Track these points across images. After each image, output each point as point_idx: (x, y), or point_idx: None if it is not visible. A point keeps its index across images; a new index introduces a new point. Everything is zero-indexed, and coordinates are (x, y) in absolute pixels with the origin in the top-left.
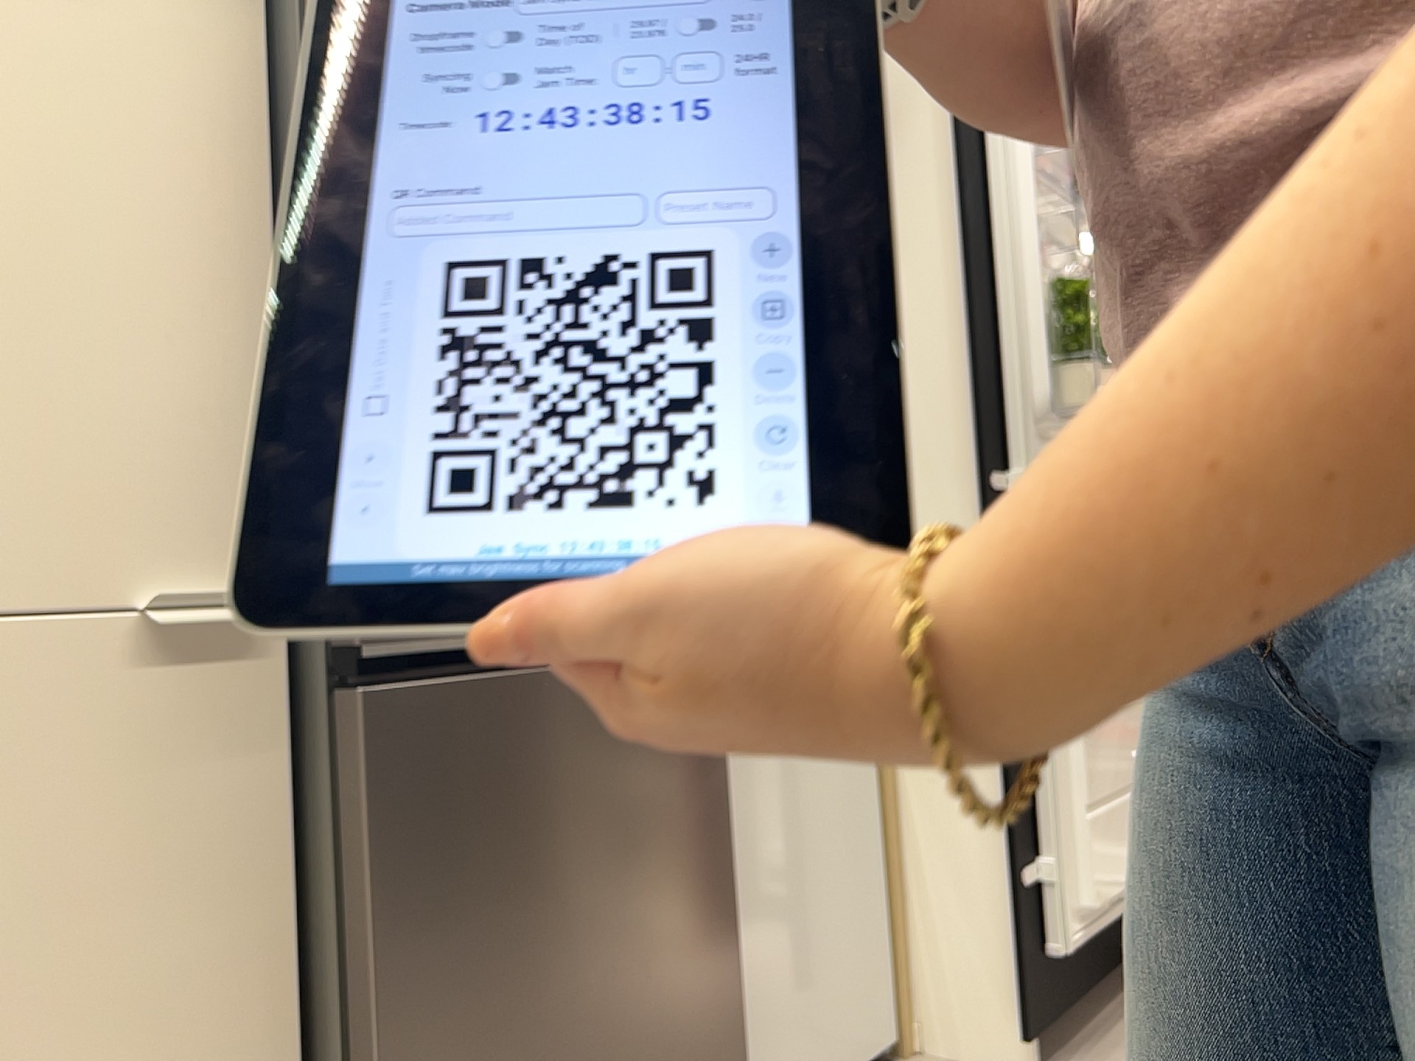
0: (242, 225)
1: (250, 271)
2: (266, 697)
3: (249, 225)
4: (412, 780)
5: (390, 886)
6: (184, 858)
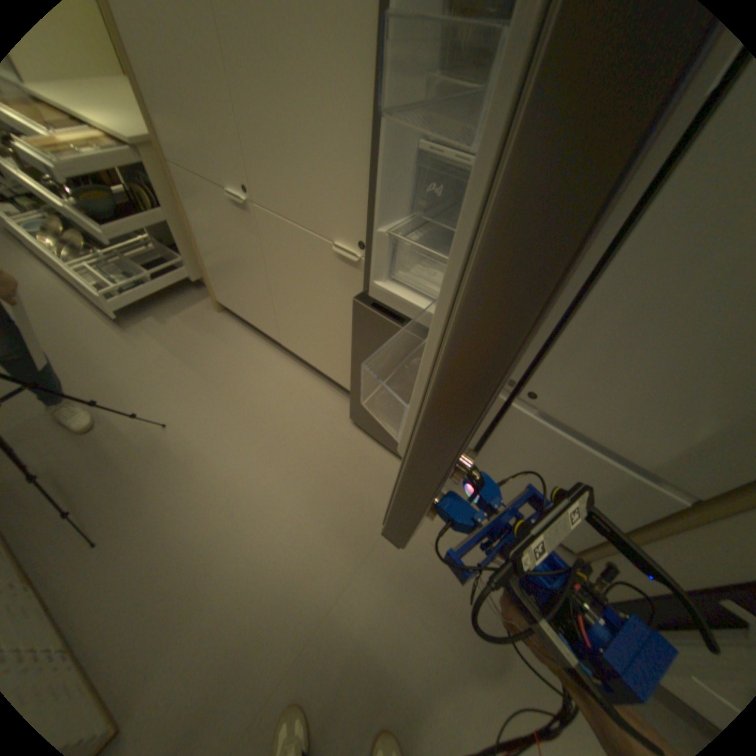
0: (369, 104)
1: (370, 129)
2: (362, 280)
3: (371, 104)
4: (364, 327)
5: (357, 343)
6: (344, 302)
